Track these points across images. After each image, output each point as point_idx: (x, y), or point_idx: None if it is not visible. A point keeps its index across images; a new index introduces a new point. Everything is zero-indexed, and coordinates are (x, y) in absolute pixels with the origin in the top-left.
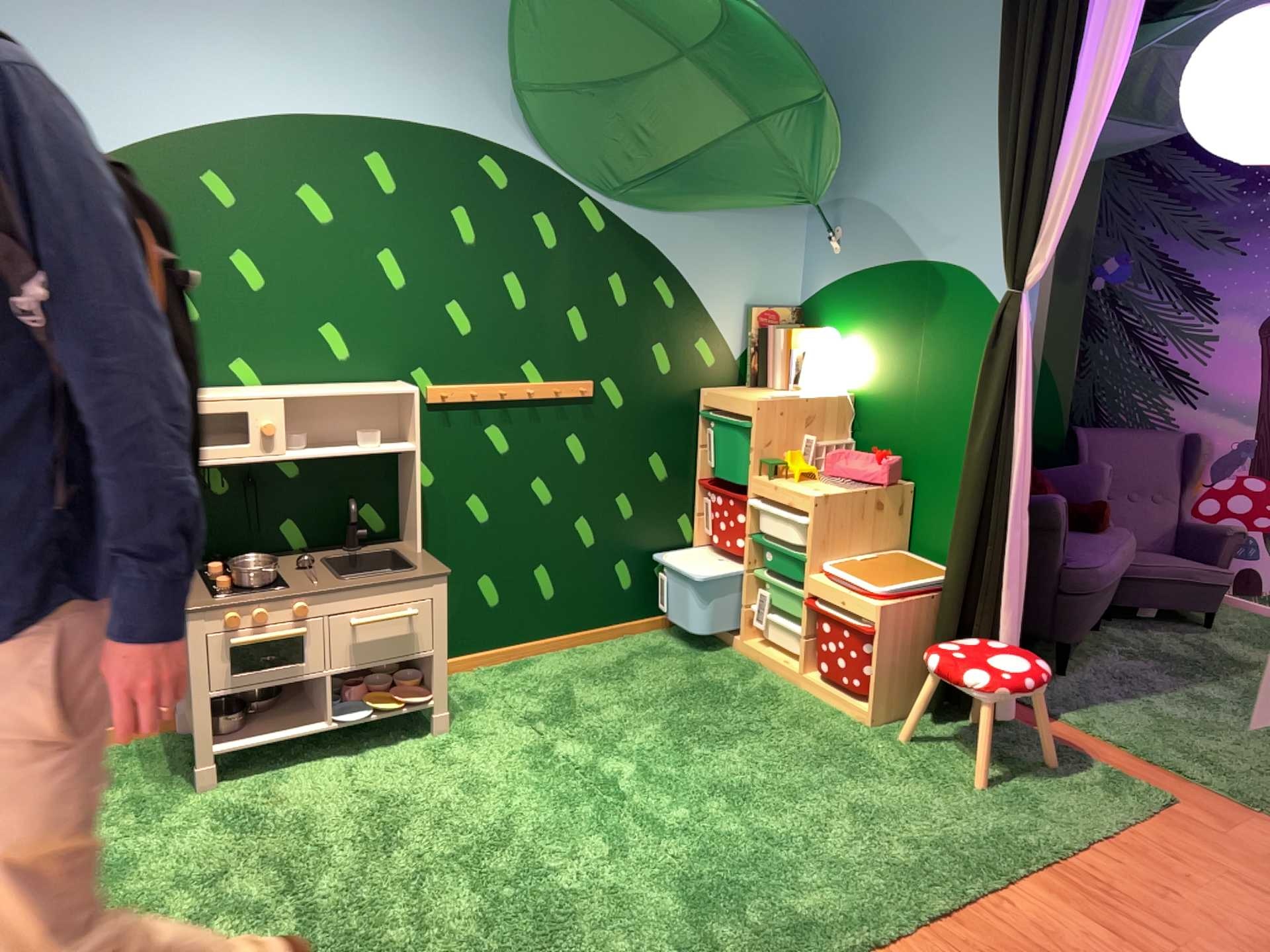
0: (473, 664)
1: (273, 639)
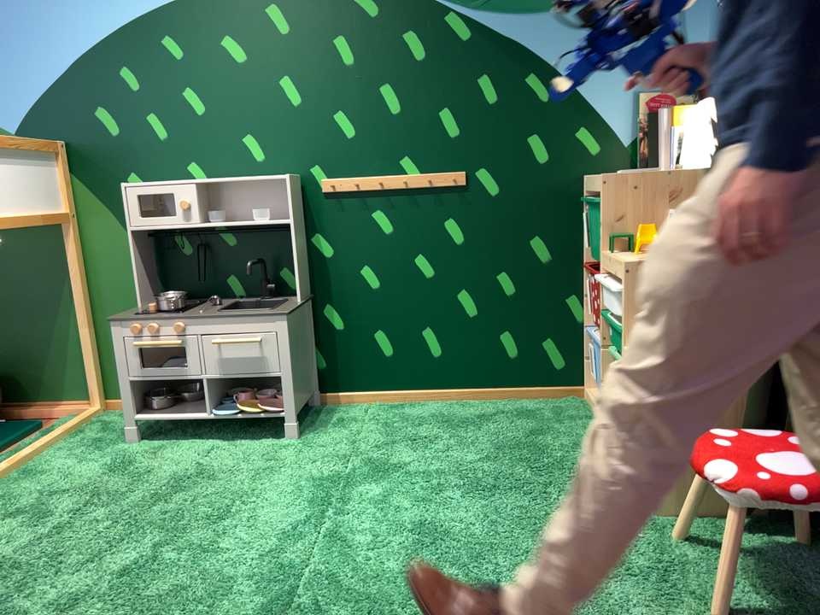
0: (371, 402)
1: (154, 347)
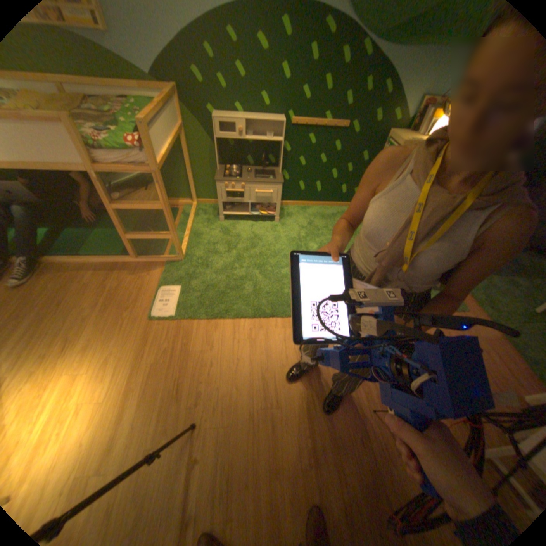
0: (293, 205)
1: (233, 192)
